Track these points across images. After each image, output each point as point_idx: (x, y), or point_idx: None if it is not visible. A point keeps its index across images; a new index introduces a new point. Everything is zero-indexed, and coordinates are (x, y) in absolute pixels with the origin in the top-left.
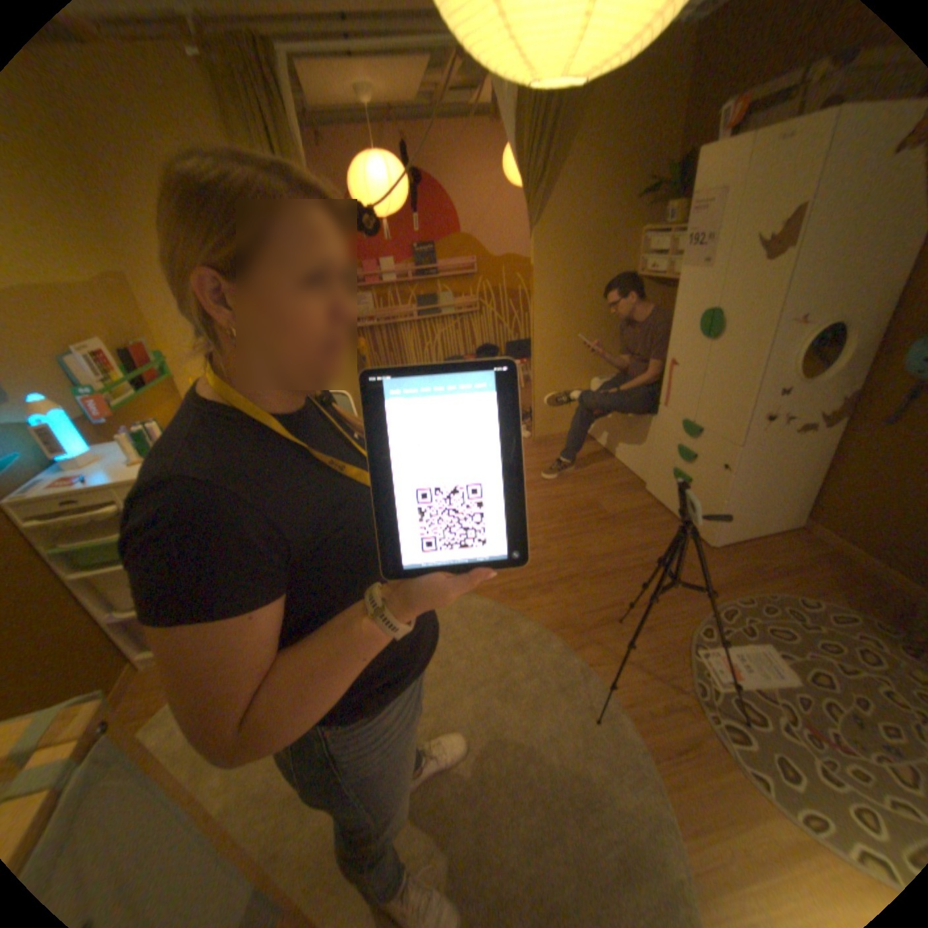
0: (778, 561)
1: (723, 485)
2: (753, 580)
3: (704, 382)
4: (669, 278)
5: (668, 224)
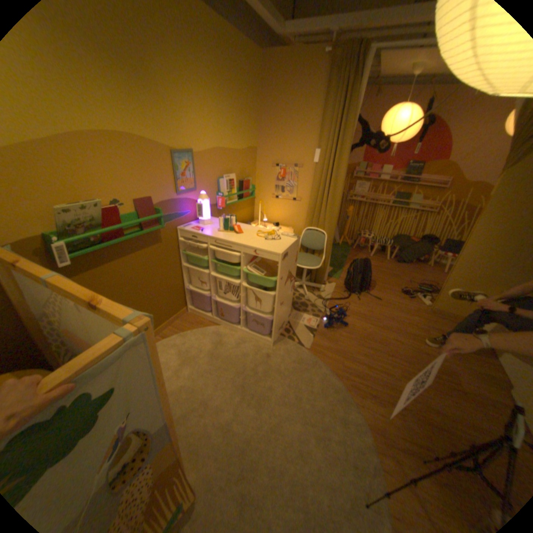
0: None
1: None
2: None
3: None
4: None
5: None
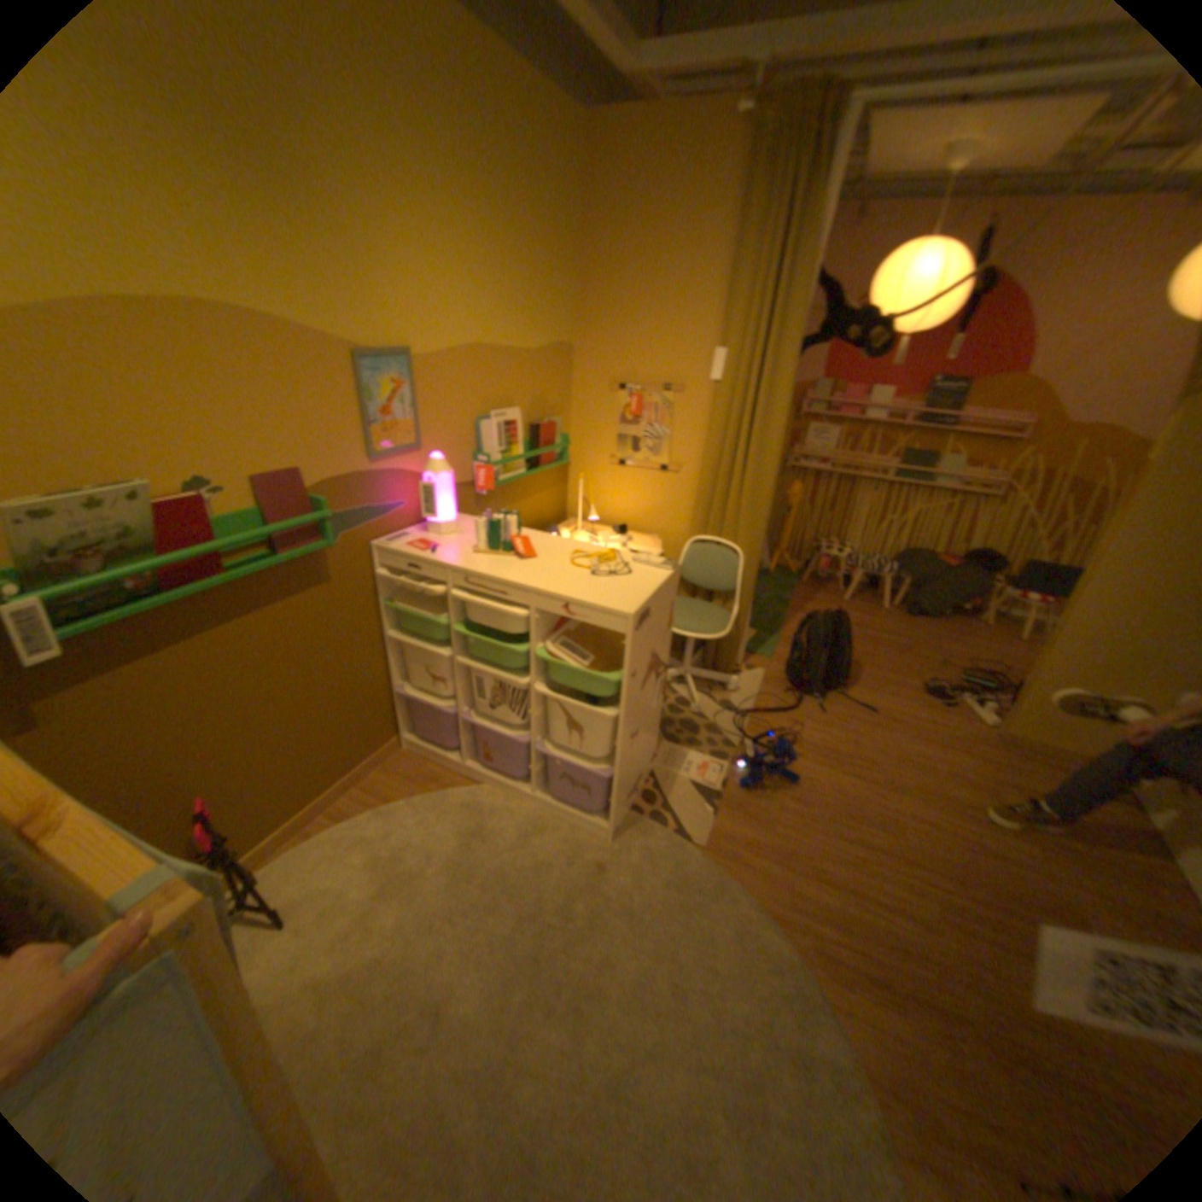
0: None
1: None
2: None
3: None
4: None
5: None
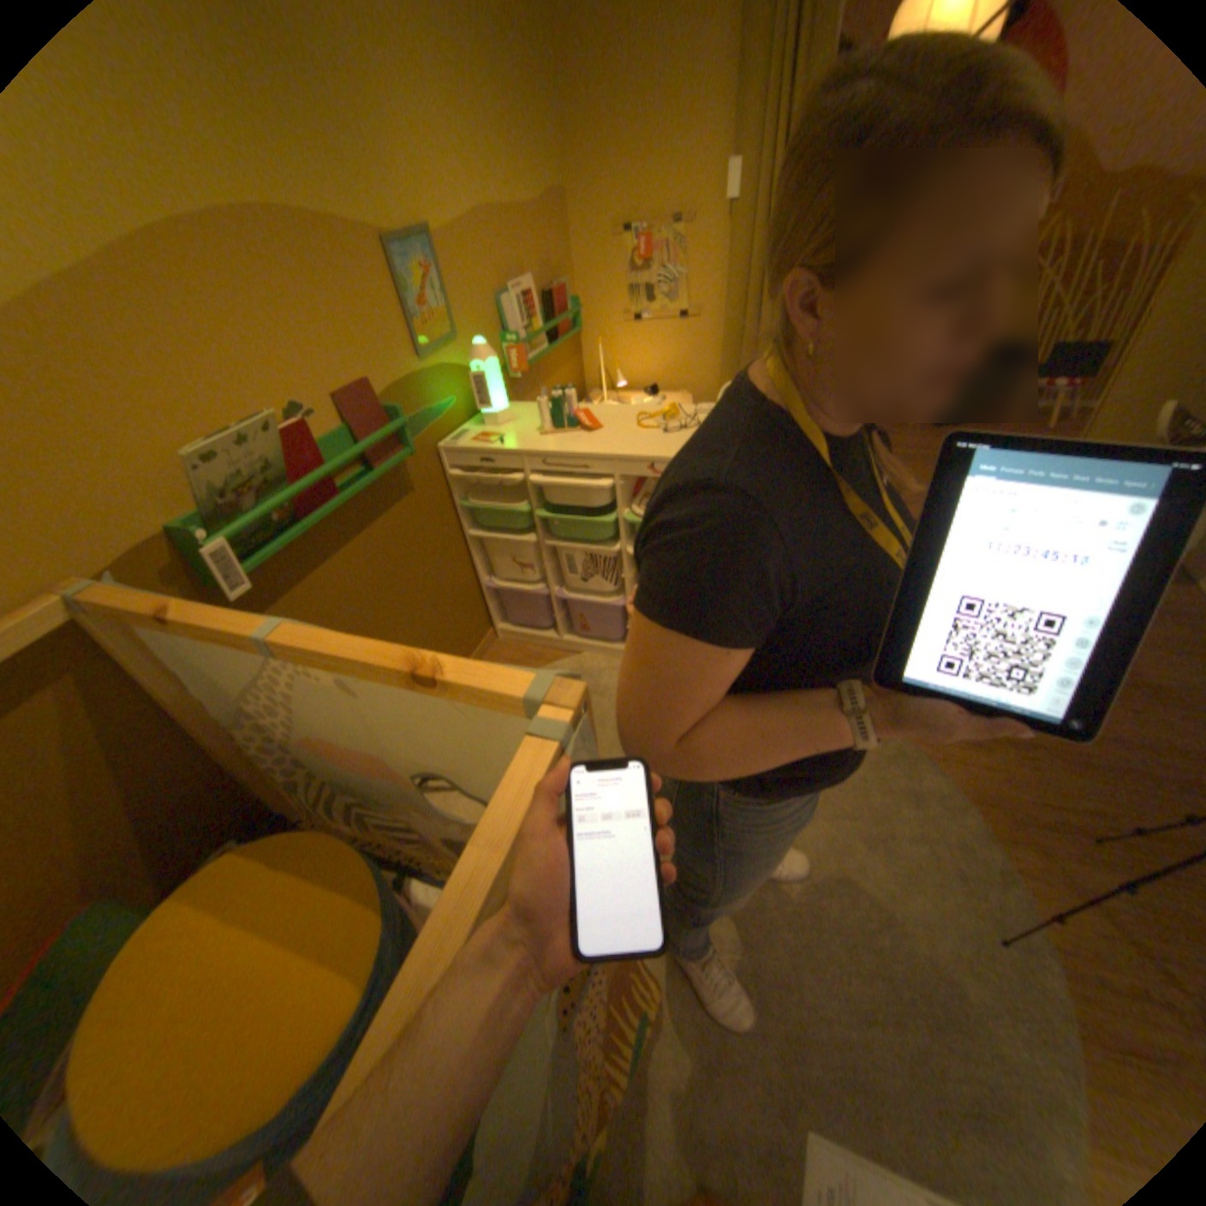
0: None
1: None
2: None
3: None
4: None
5: None
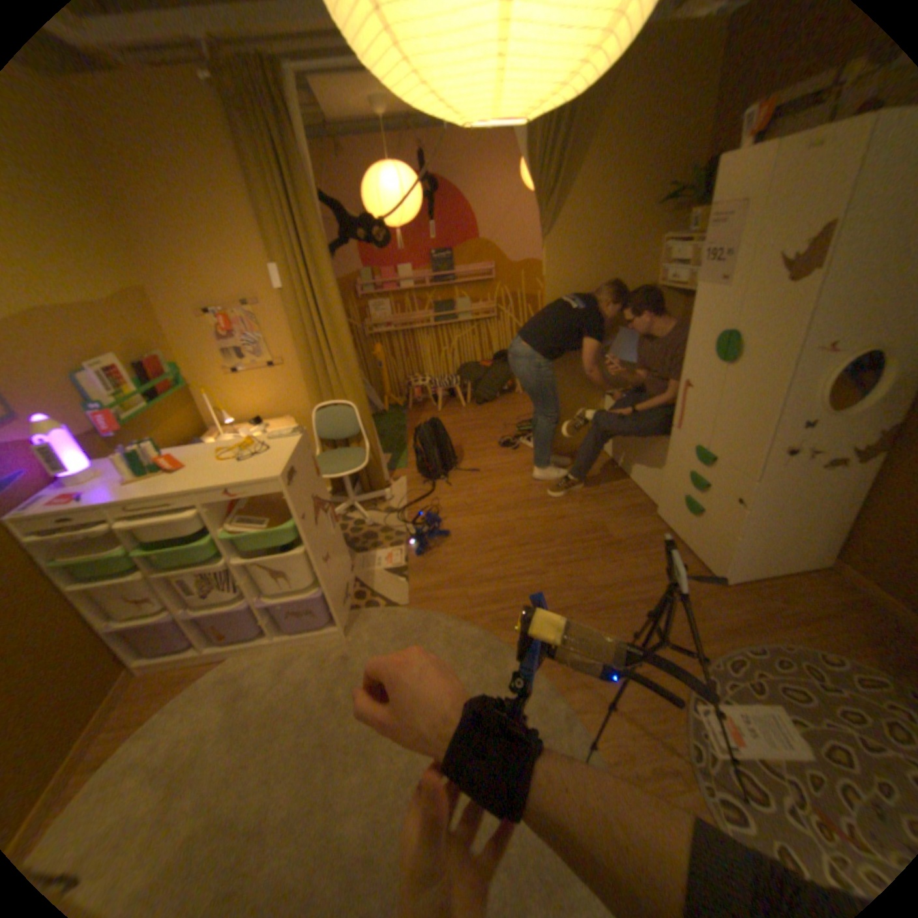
0: (800, 605)
1: (738, 520)
2: (768, 626)
3: (720, 407)
4: (690, 289)
5: (691, 231)
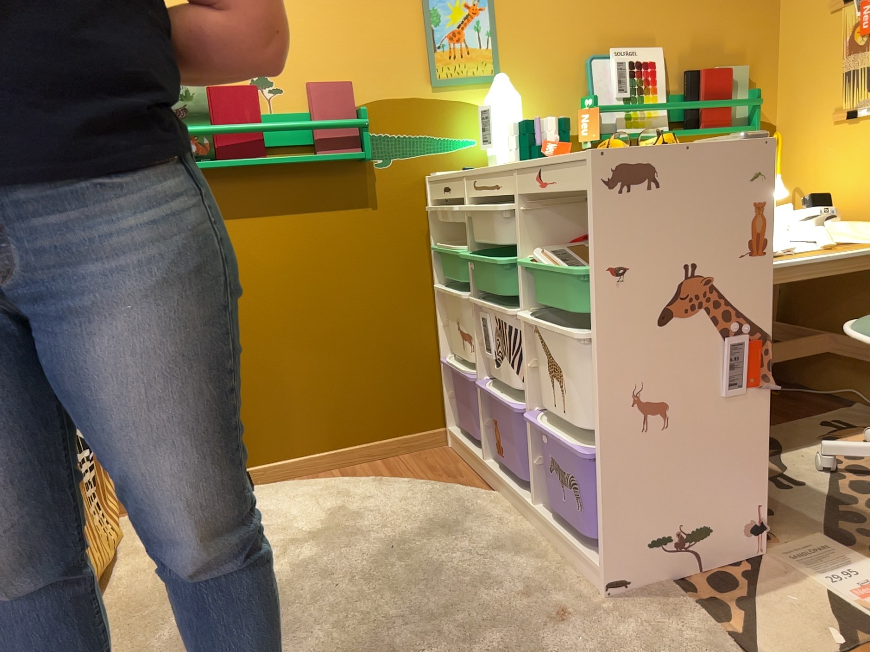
0: None
1: None
2: None
3: None
4: None
5: None
